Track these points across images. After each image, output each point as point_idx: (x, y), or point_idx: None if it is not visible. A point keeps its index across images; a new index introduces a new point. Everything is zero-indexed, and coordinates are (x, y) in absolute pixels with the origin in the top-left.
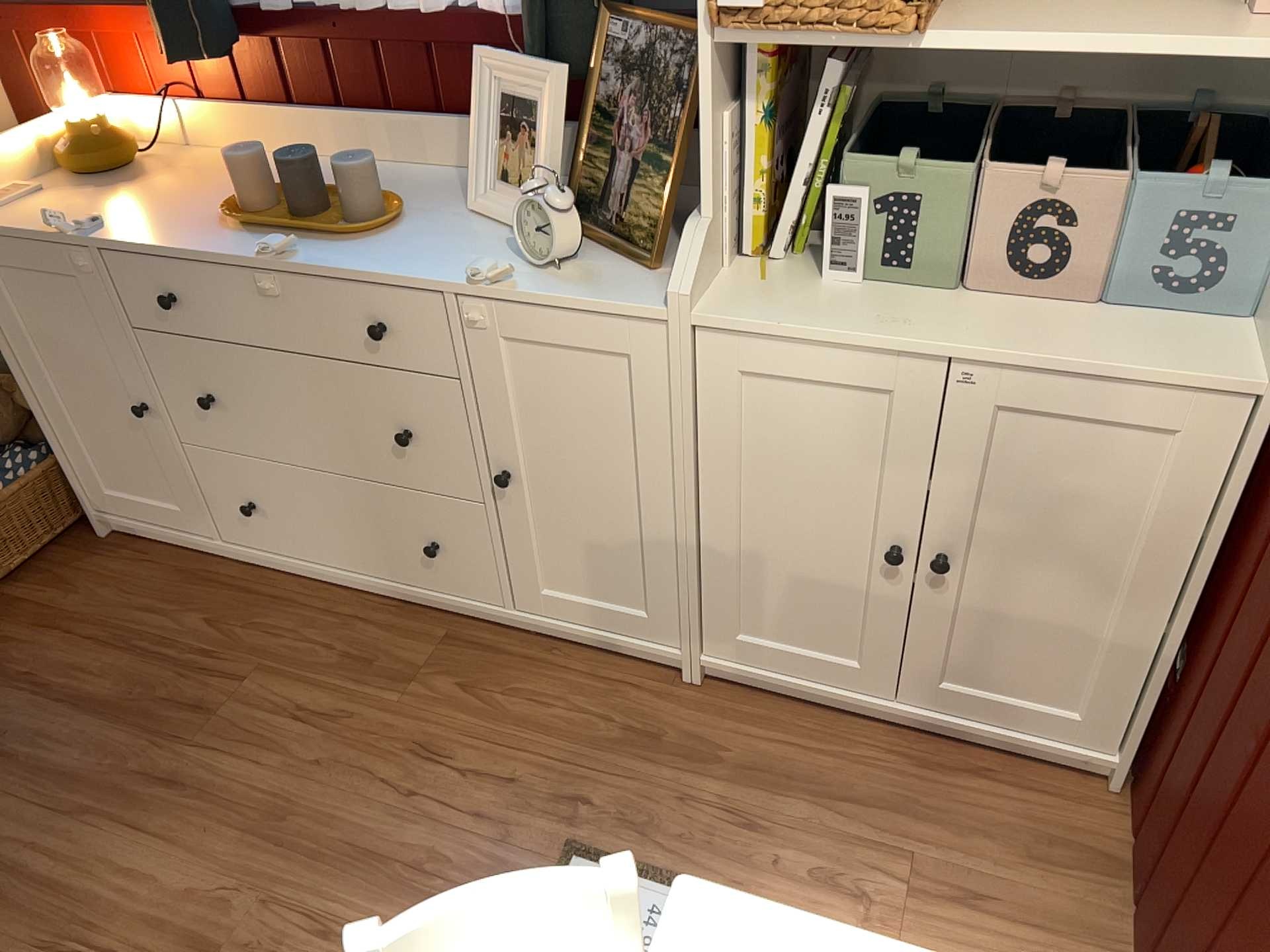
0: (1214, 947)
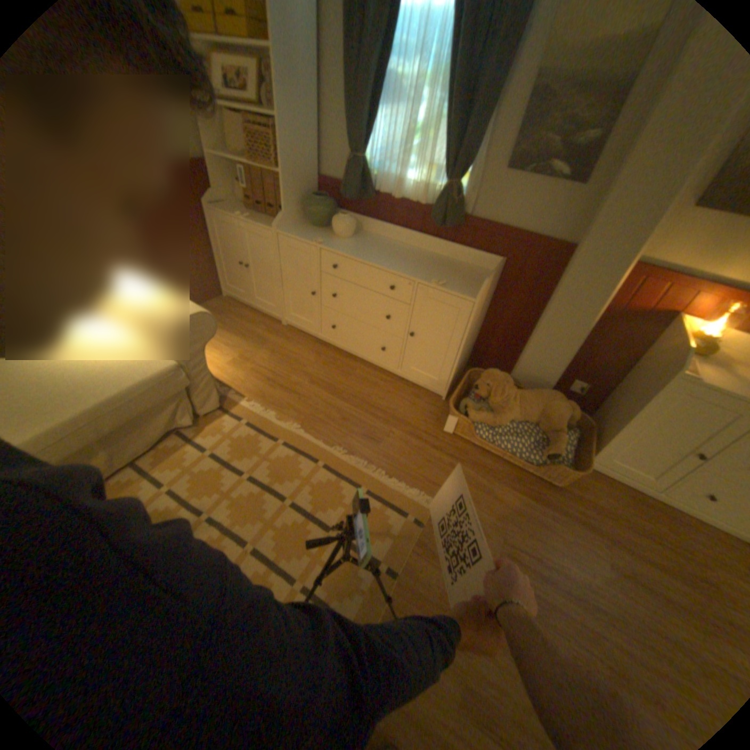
0: None
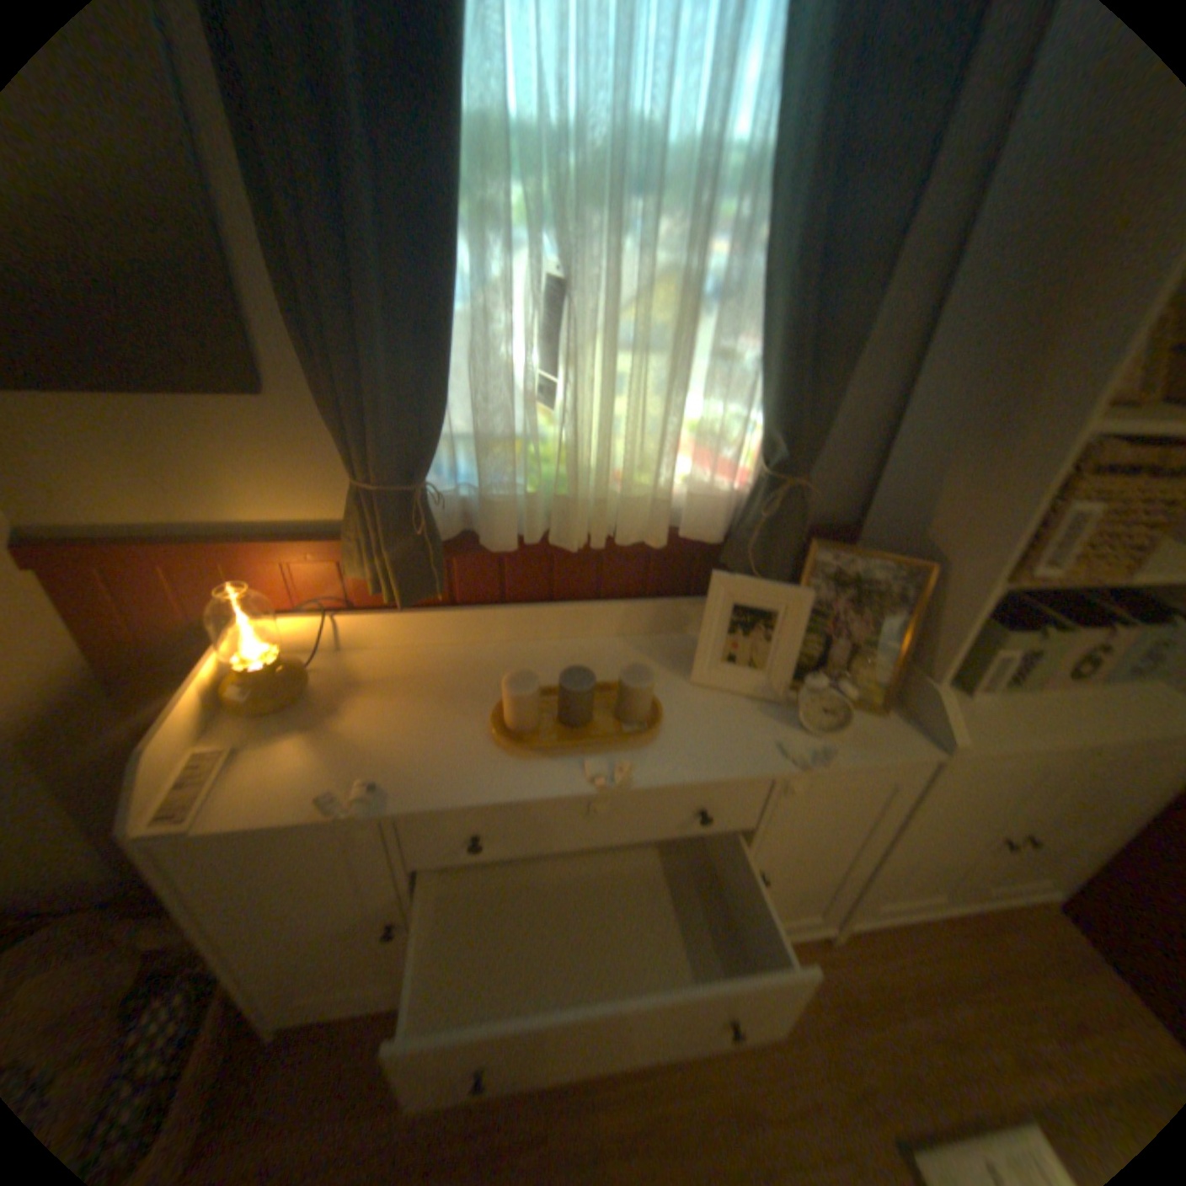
0: None
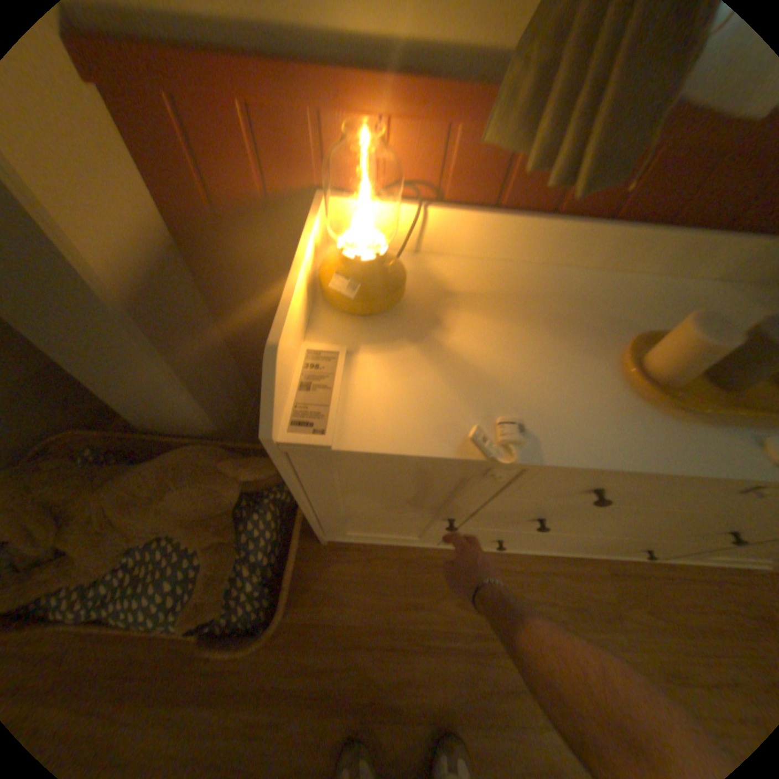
0: None
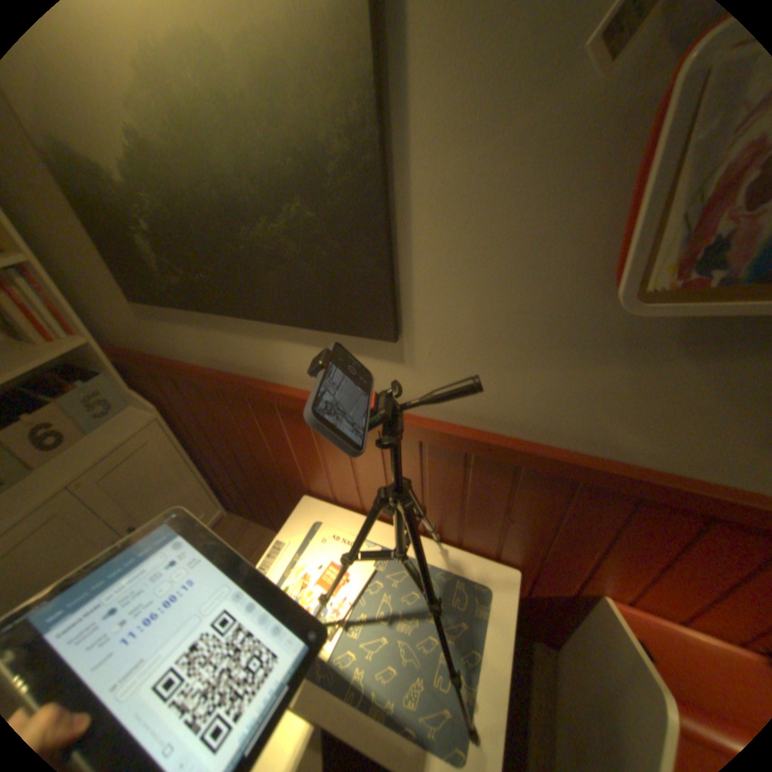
0: (276, 507)
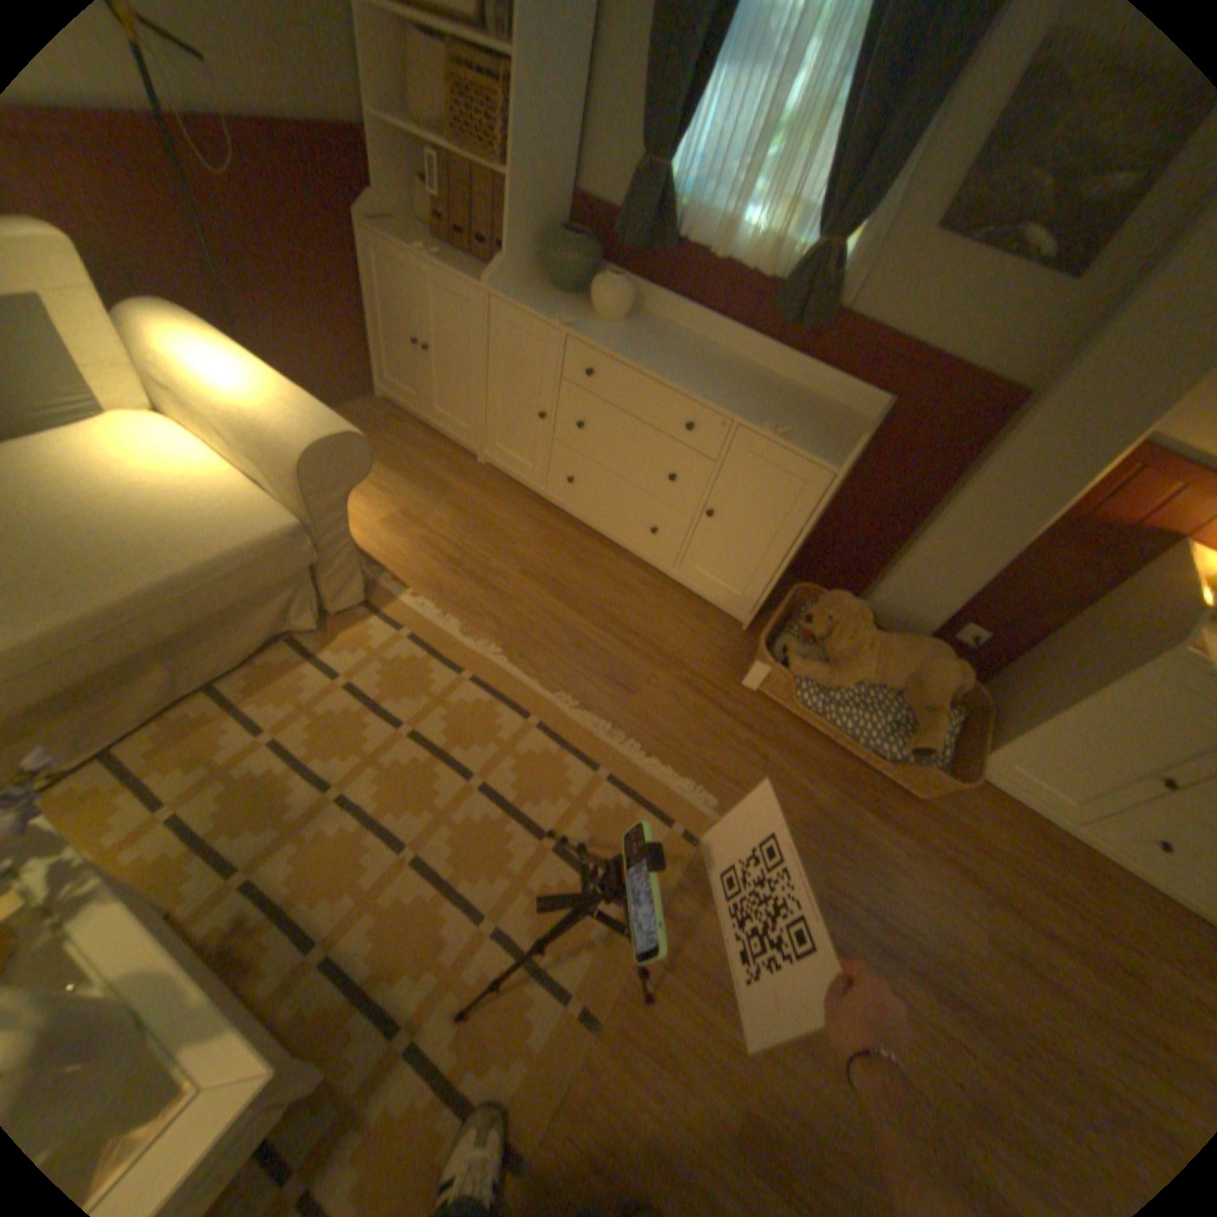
0: None
